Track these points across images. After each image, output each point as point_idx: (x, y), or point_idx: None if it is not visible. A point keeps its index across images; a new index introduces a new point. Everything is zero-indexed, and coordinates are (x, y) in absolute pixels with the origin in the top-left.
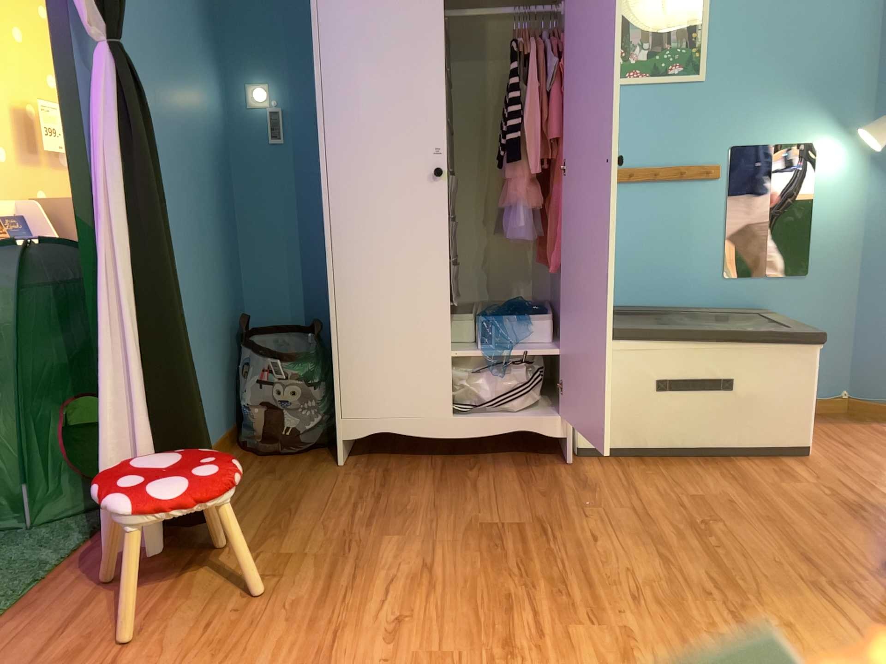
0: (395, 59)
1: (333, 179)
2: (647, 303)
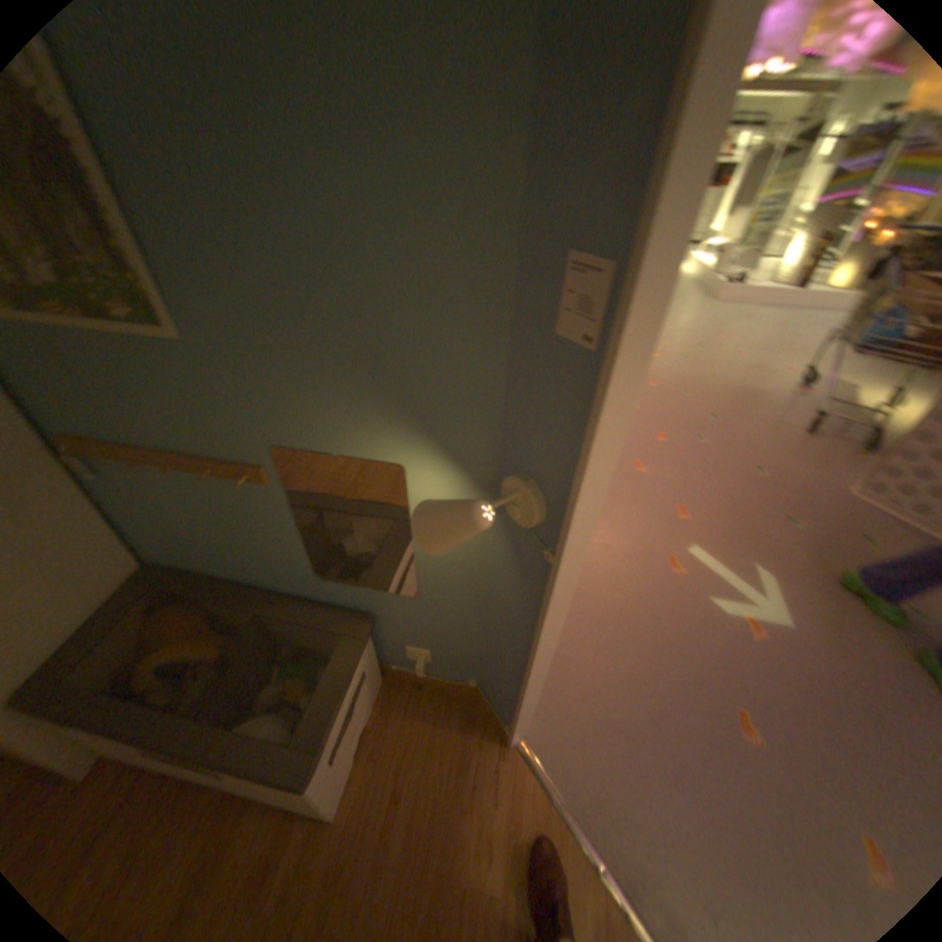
0: None
1: None
2: (240, 582)
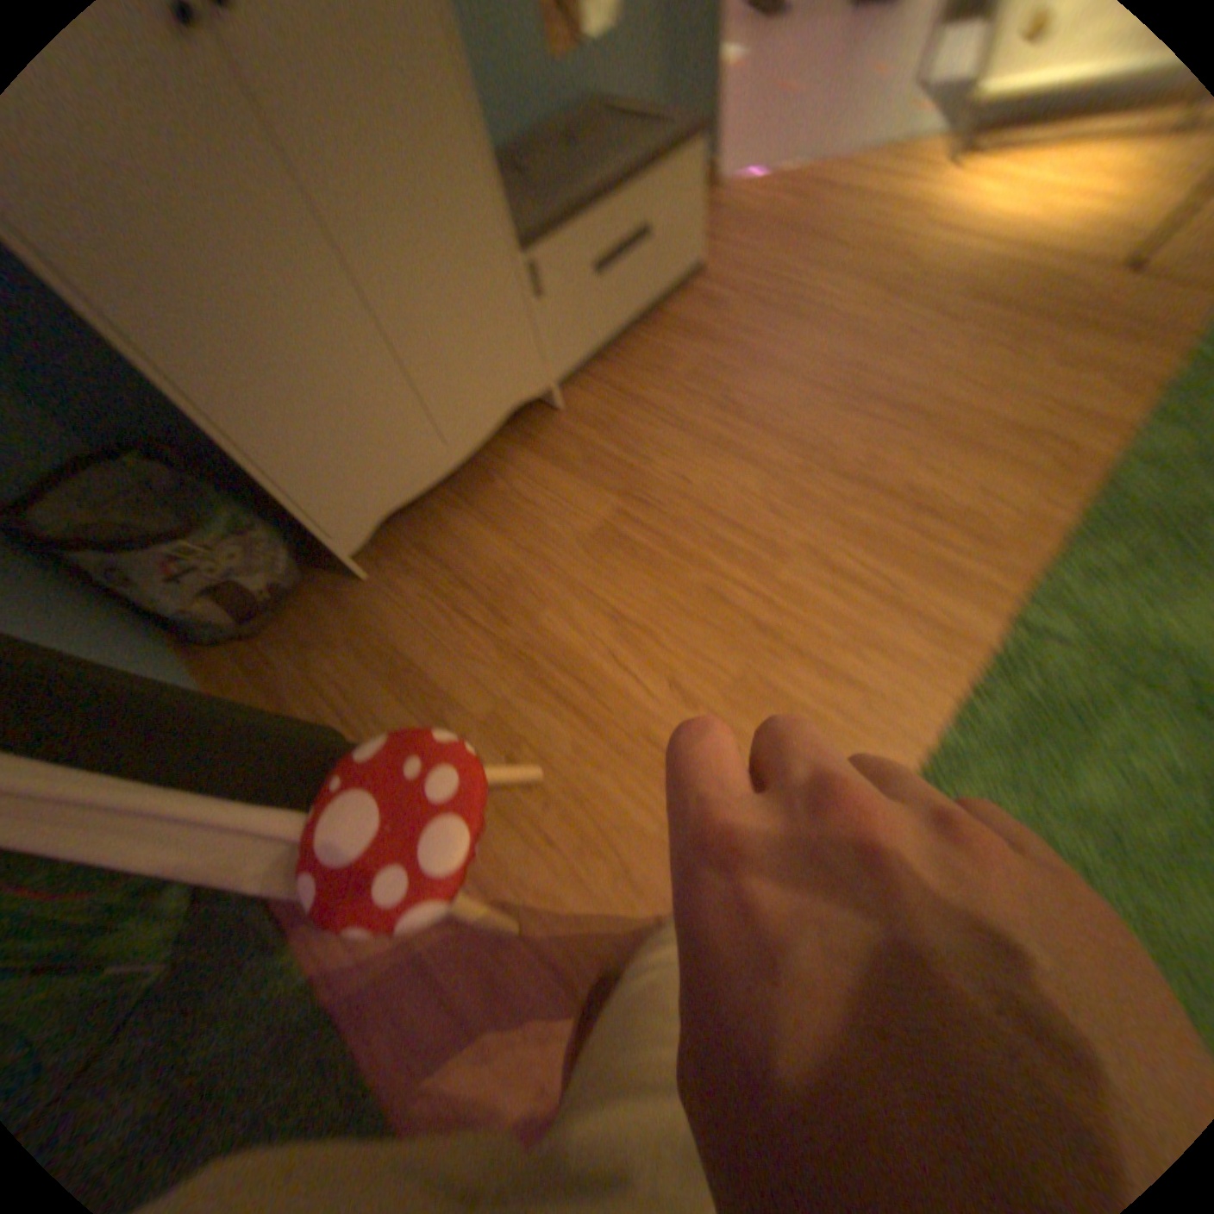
0: None
1: None
2: None
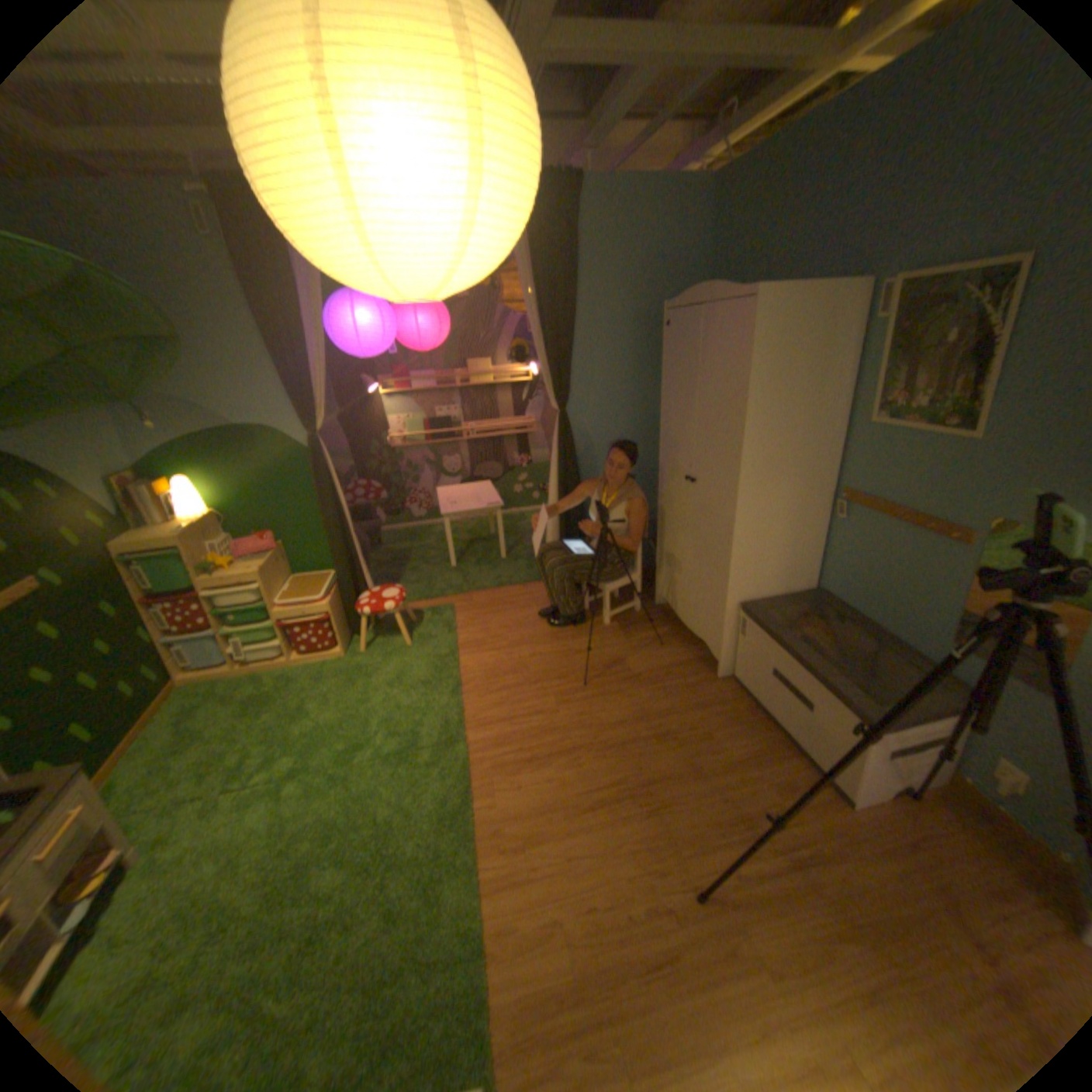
0: (681, 411)
1: (661, 468)
2: (881, 625)
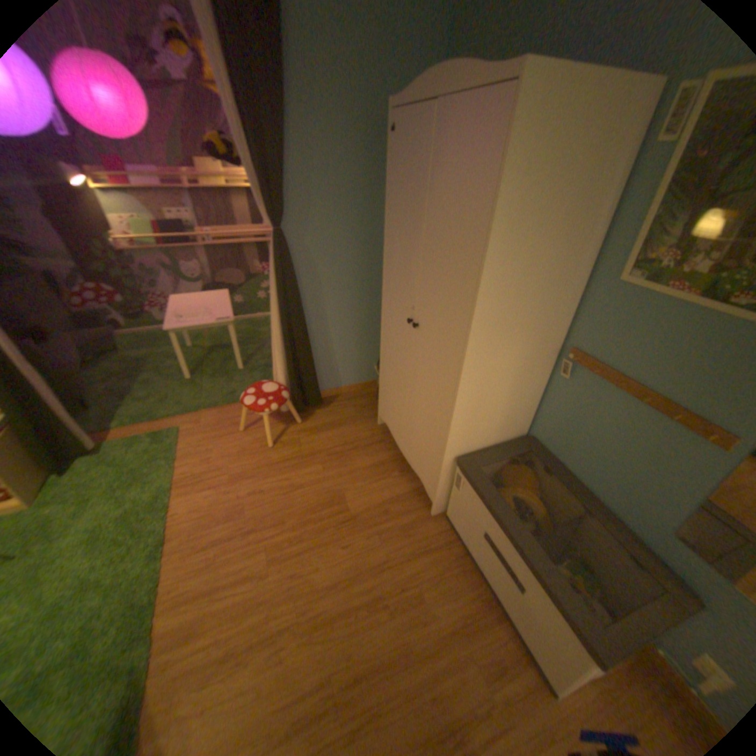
0: (406, 243)
1: (385, 301)
2: (592, 489)
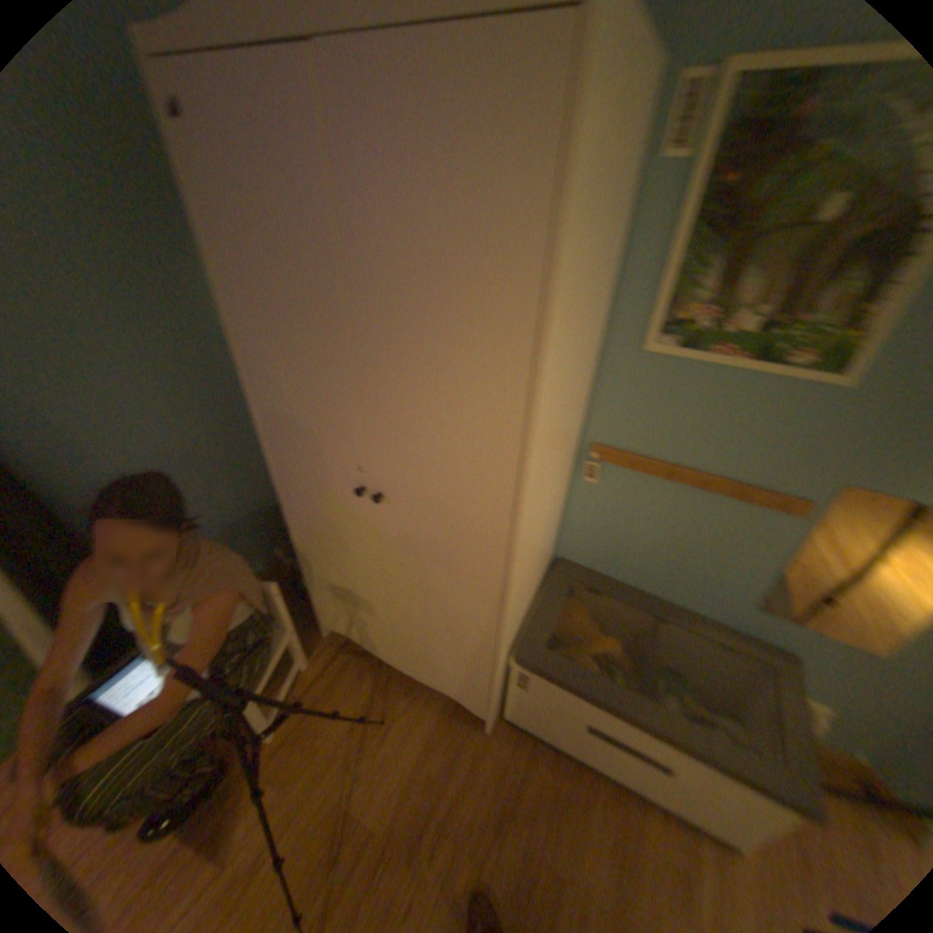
0: (302, 354)
1: (274, 458)
2: (651, 592)
